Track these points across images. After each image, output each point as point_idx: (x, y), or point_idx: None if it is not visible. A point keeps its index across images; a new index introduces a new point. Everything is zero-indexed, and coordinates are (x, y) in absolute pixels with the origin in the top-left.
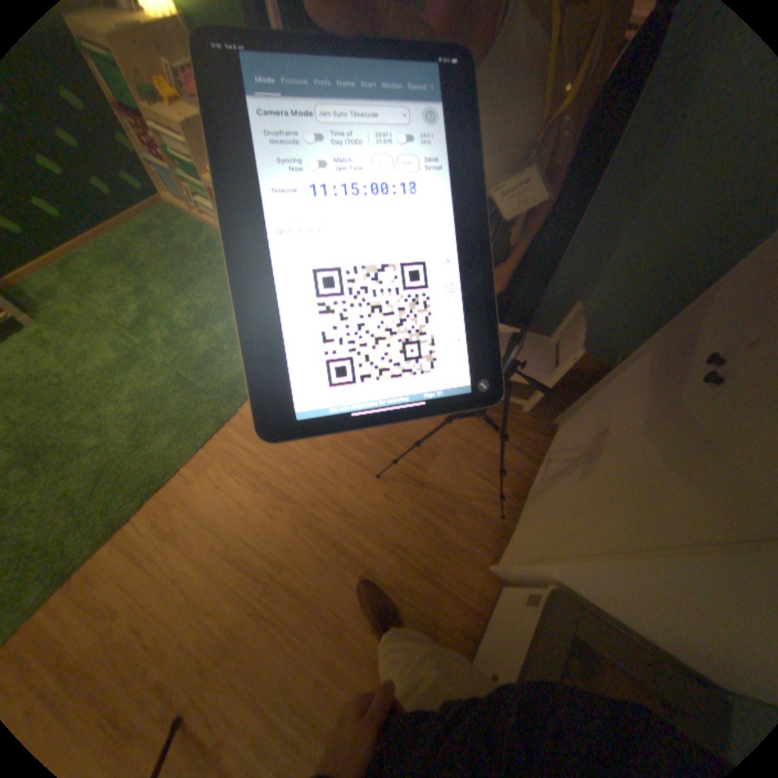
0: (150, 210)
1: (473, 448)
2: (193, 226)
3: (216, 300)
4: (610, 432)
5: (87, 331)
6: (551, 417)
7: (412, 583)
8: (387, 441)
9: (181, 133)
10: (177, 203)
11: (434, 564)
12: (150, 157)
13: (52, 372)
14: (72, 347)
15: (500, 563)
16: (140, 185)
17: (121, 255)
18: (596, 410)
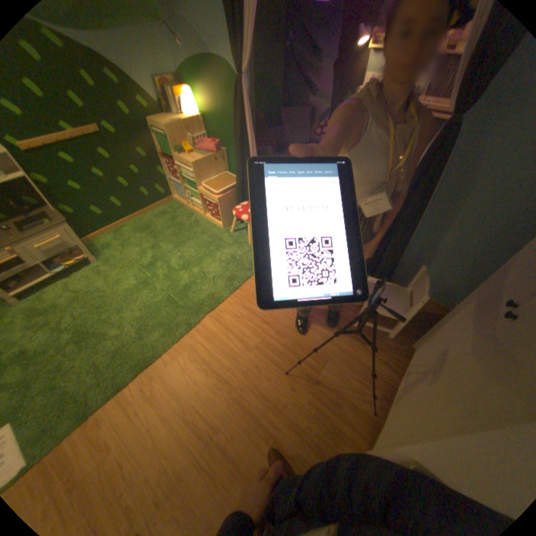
0: (166, 203)
1: (353, 360)
2: (188, 212)
3: (196, 253)
4: (449, 352)
5: (123, 267)
6: (410, 344)
7: (308, 457)
8: (294, 349)
9: (192, 167)
10: (181, 200)
11: (324, 444)
12: (172, 177)
13: (101, 289)
14: (113, 276)
15: (374, 448)
16: (164, 191)
17: (147, 227)
18: (441, 338)
